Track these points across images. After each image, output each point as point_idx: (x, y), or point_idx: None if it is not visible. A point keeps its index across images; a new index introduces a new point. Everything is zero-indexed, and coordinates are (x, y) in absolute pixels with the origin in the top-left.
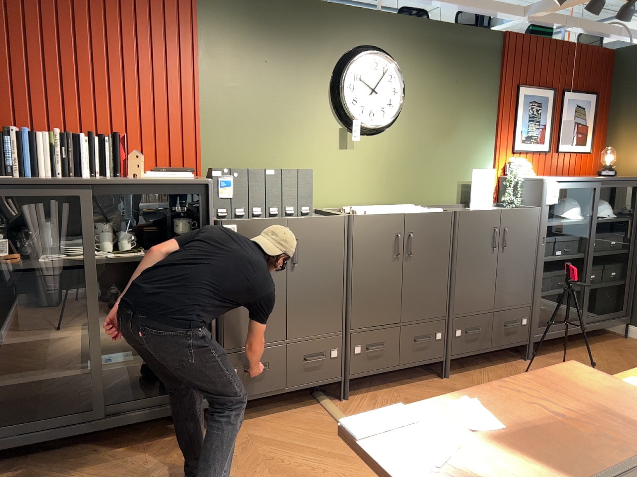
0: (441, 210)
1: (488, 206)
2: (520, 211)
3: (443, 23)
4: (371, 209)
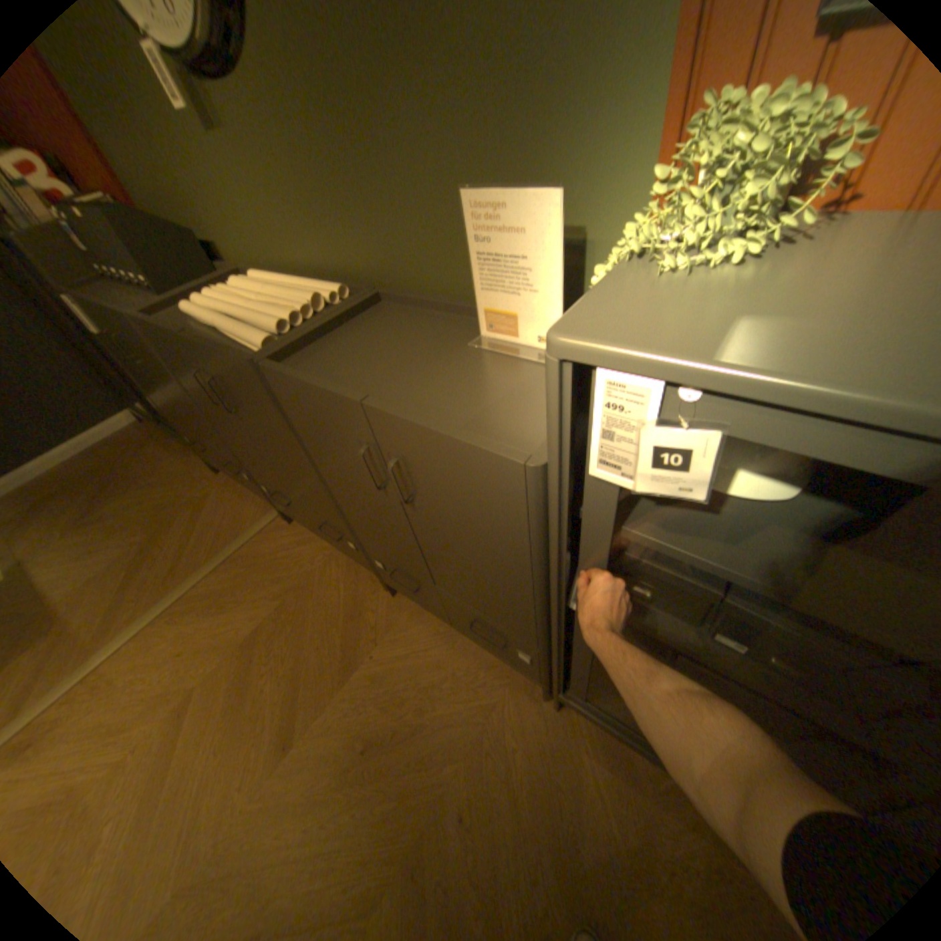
0: (258, 344)
1: (542, 347)
2: (431, 438)
3: None
4: (200, 301)
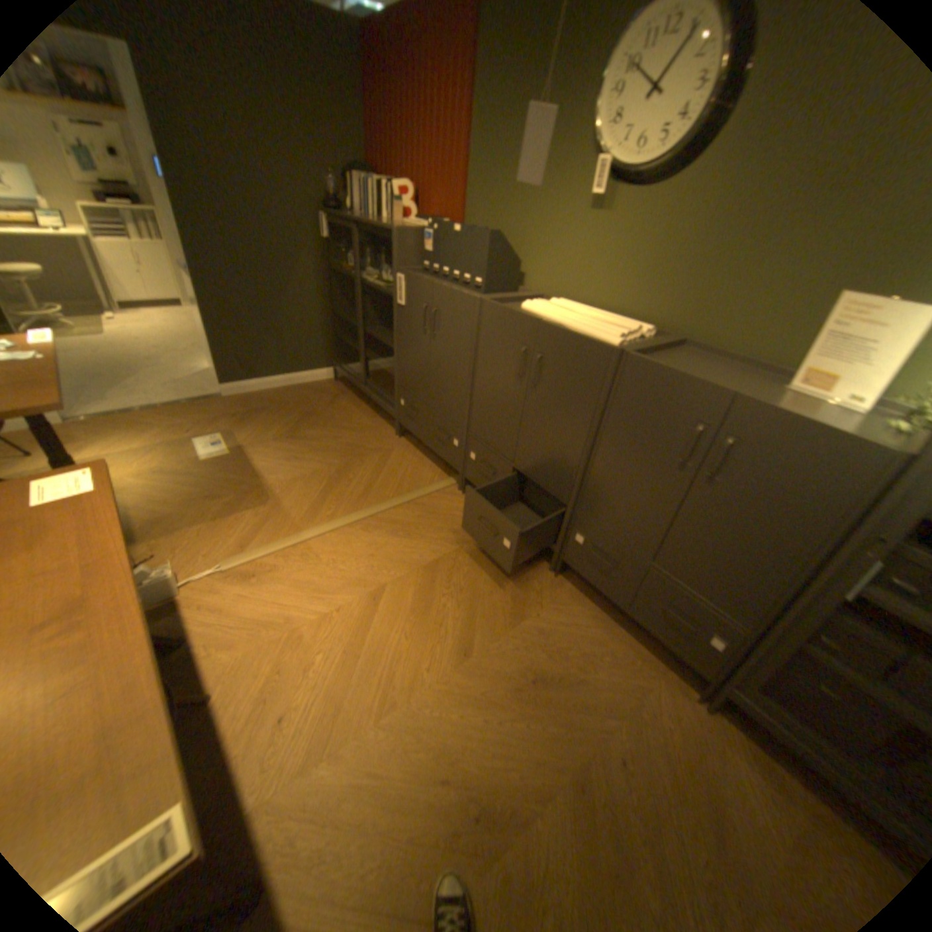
0: (614, 341)
1: (853, 402)
2: (802, 424)
3: None
4: (538, 305)
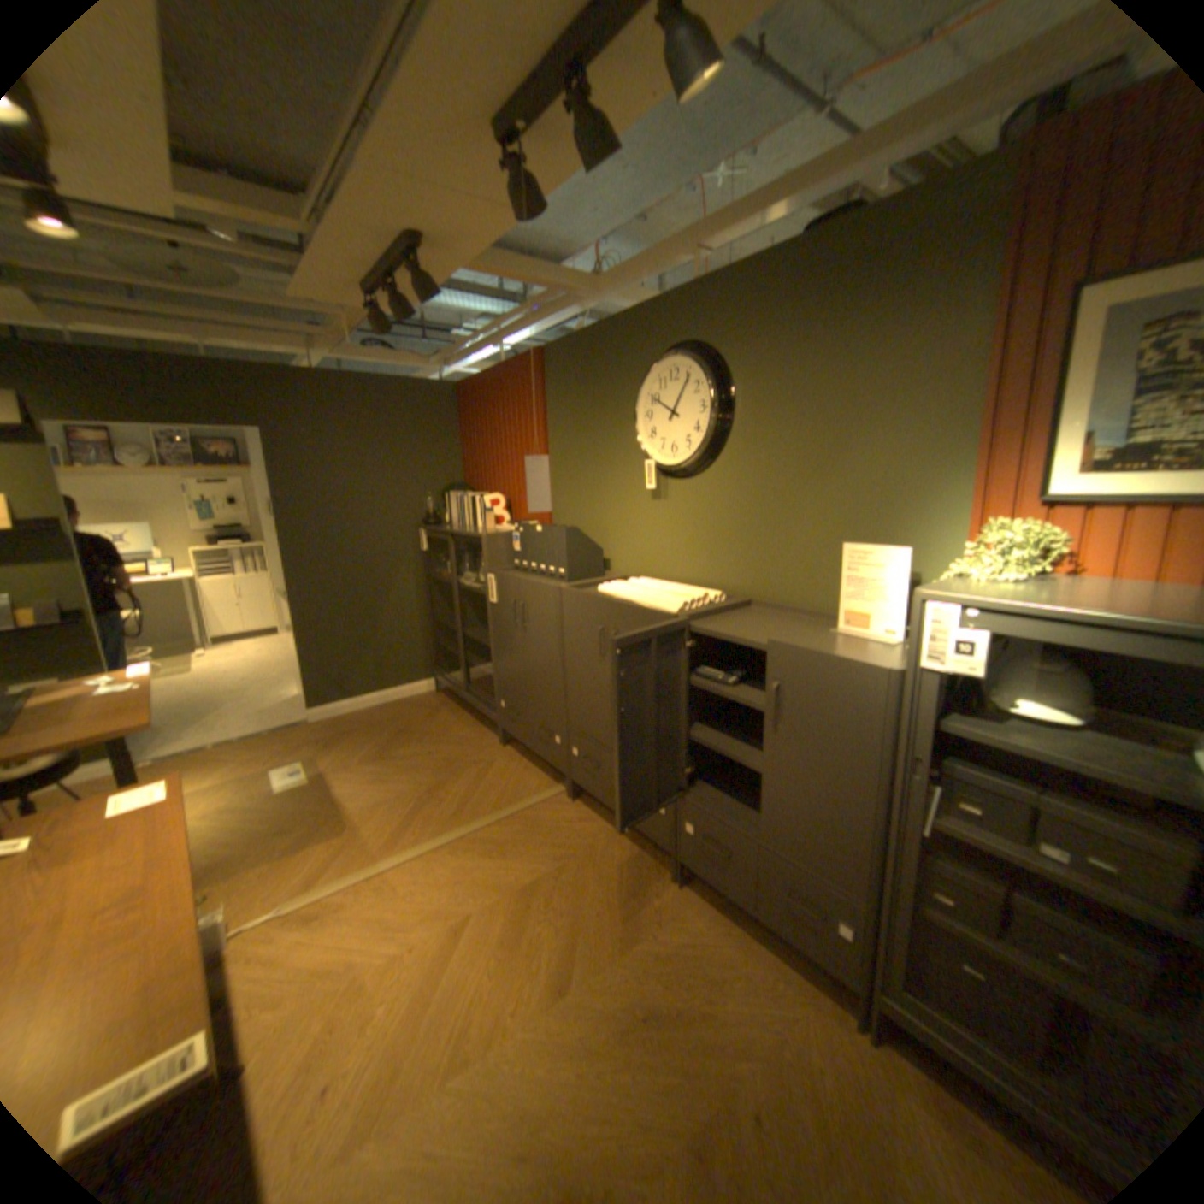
0: (674, 610)
1: (888, 637)
2: (820, 659)
3: (811, 232)
4: (614, 587)
